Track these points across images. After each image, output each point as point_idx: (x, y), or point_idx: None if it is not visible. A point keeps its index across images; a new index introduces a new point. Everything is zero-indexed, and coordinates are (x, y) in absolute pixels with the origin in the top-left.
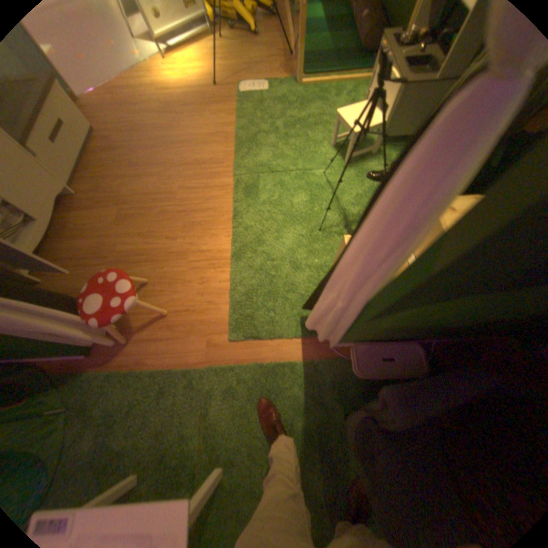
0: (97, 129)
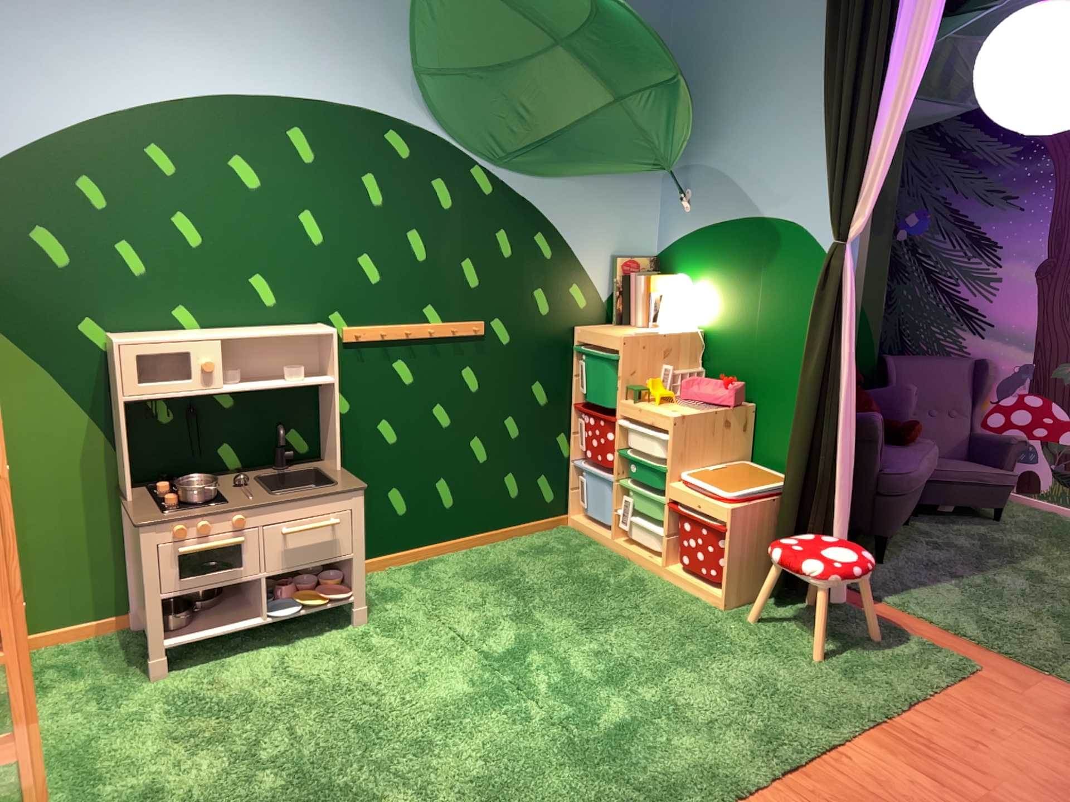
0: None
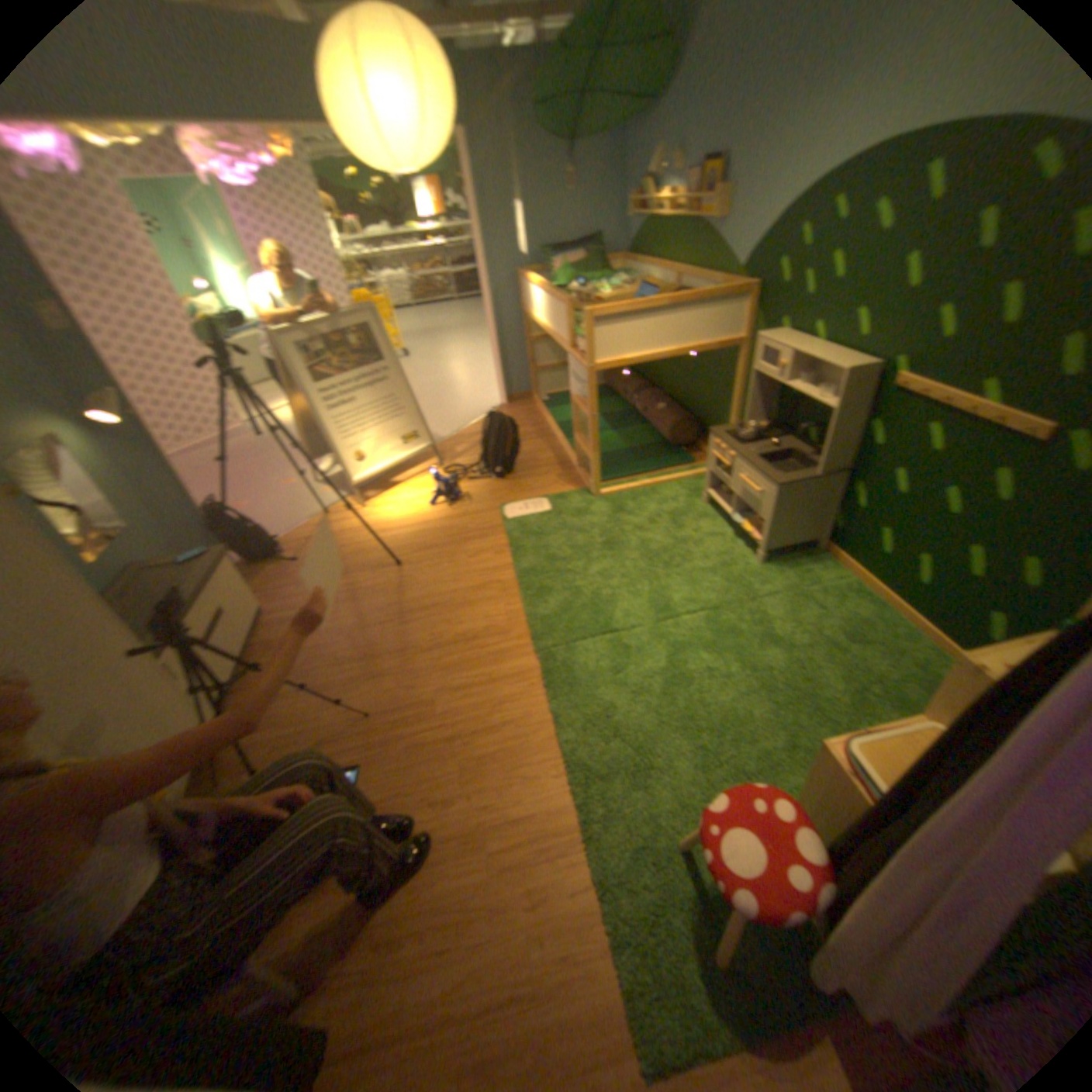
0: (272, 608)
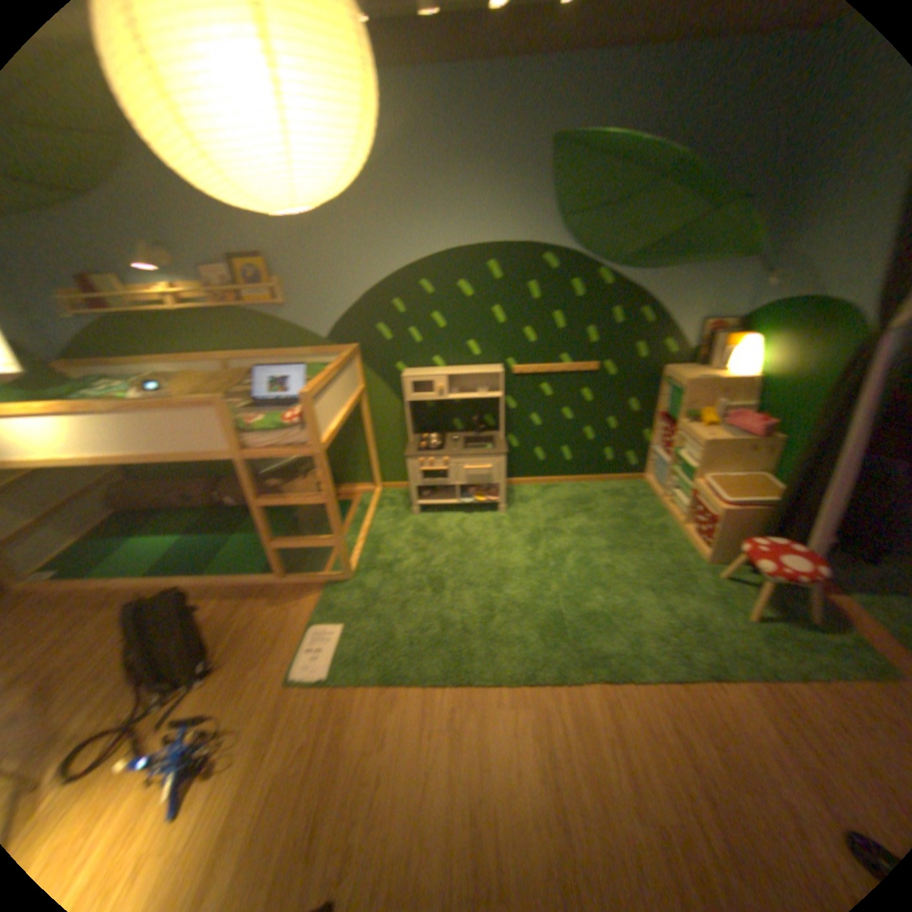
0: None
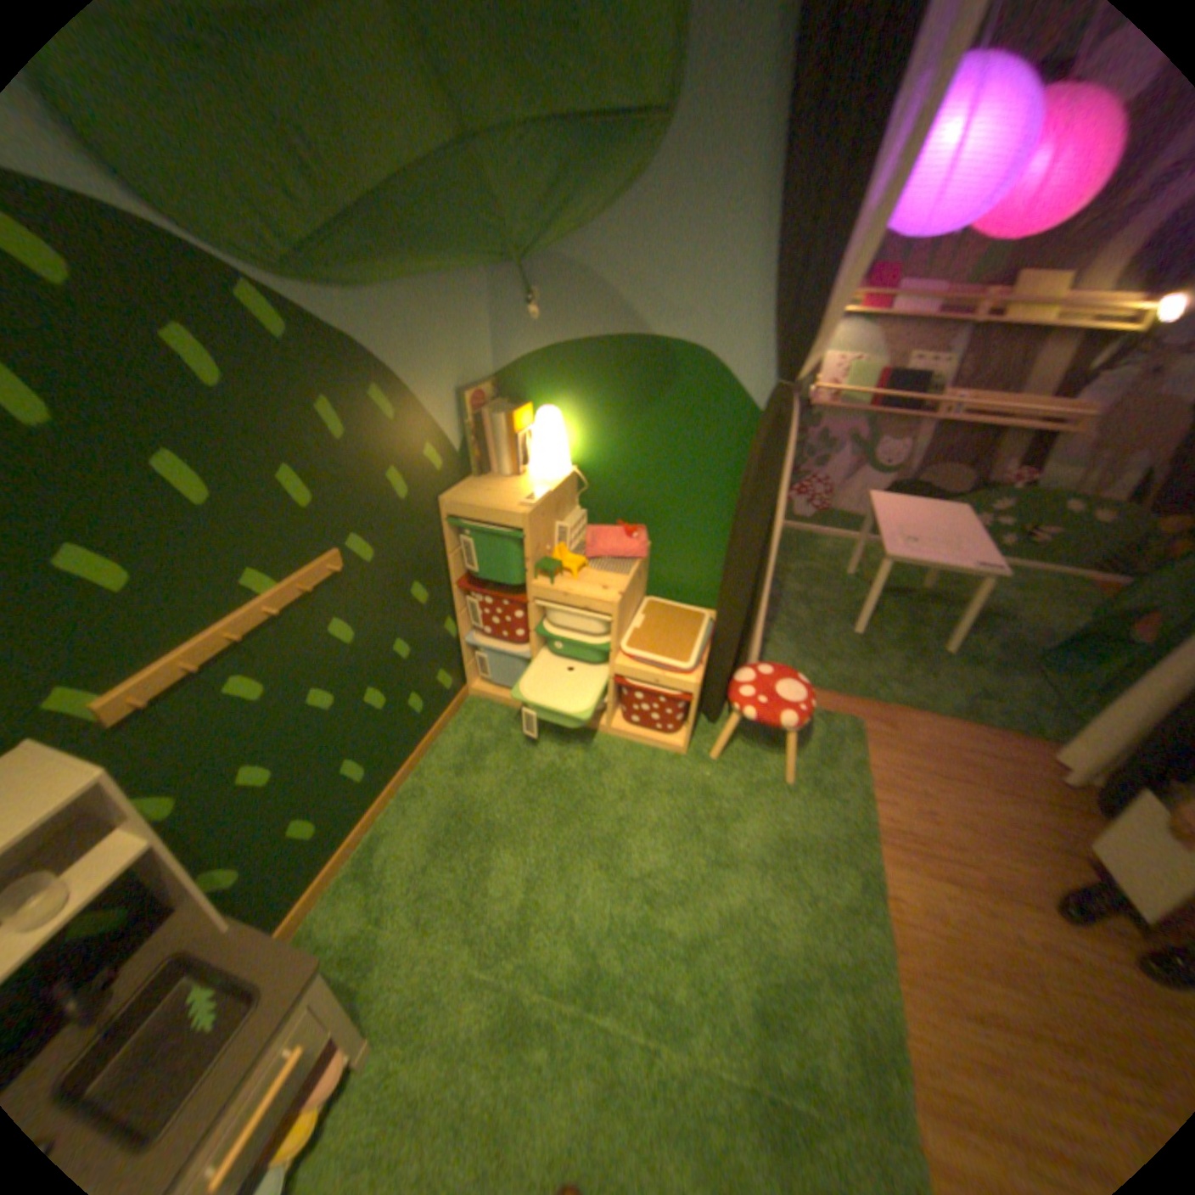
0: None
